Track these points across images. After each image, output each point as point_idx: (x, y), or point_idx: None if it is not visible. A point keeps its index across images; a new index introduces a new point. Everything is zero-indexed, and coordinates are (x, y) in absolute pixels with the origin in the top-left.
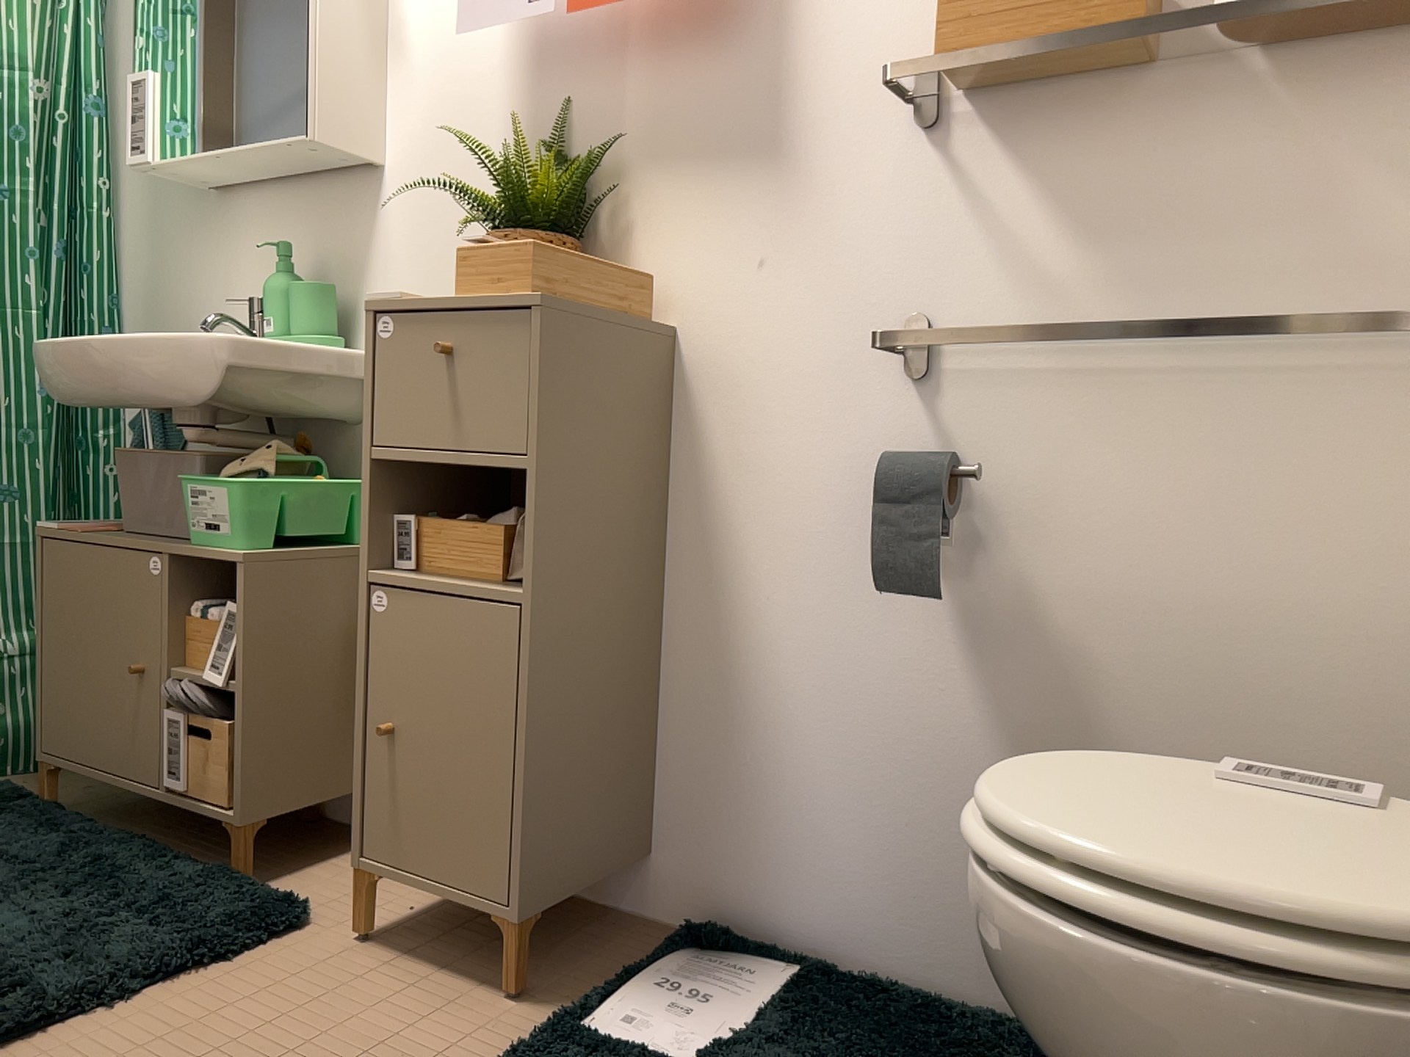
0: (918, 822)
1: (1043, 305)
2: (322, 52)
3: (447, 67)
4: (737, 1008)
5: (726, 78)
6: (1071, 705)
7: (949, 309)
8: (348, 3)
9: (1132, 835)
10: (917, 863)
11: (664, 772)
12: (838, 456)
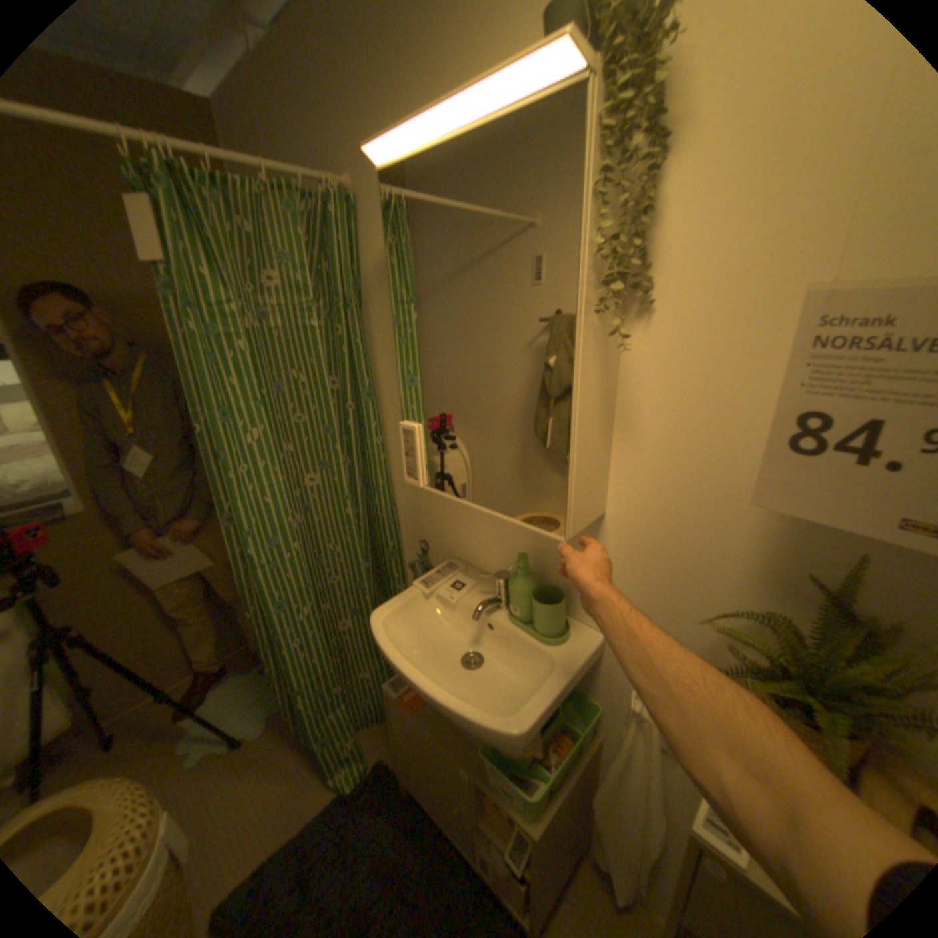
0: None
1: None
2: (576, 464)
3: (686, 459)
4: None
5: None
6: None
7: None
8: (593, 407)
9: None
10: None
11: None
12: None
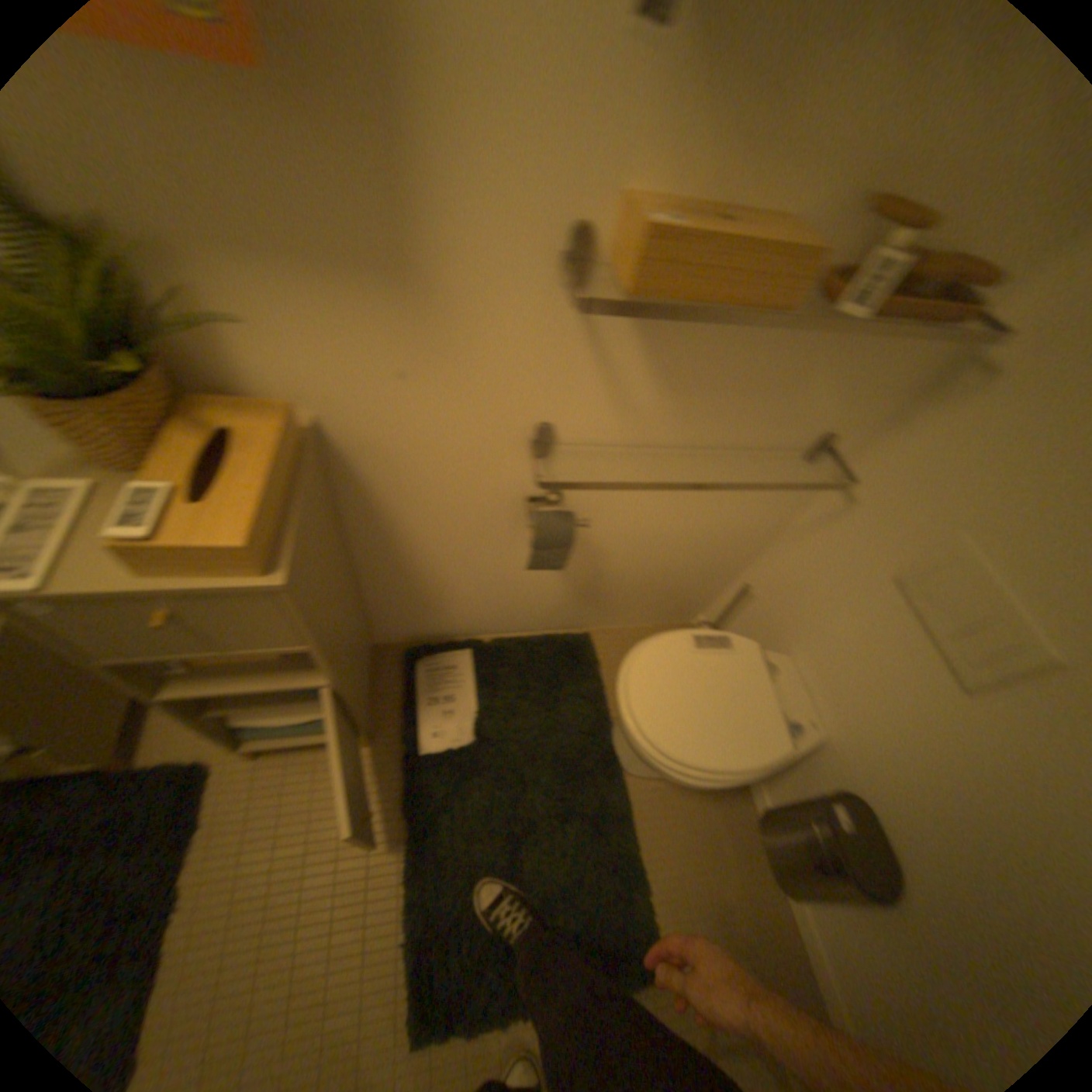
0: (521, 599)
1: (632, 420)
2: None
3: None
4: (468, 694)
5: (319, 147)
6: (597, 562)
7: (571, 418)
8: None
9: (703, 740)
10: (519, 608)
11: (377, 607)
12: (483, 490)
